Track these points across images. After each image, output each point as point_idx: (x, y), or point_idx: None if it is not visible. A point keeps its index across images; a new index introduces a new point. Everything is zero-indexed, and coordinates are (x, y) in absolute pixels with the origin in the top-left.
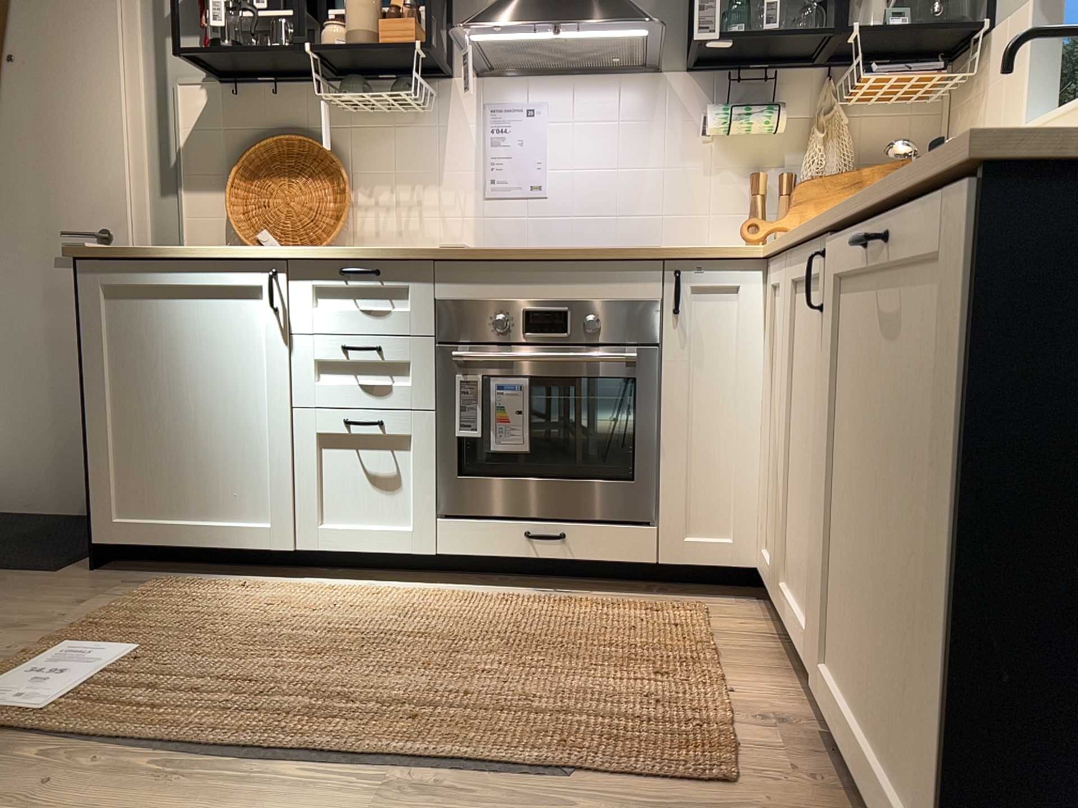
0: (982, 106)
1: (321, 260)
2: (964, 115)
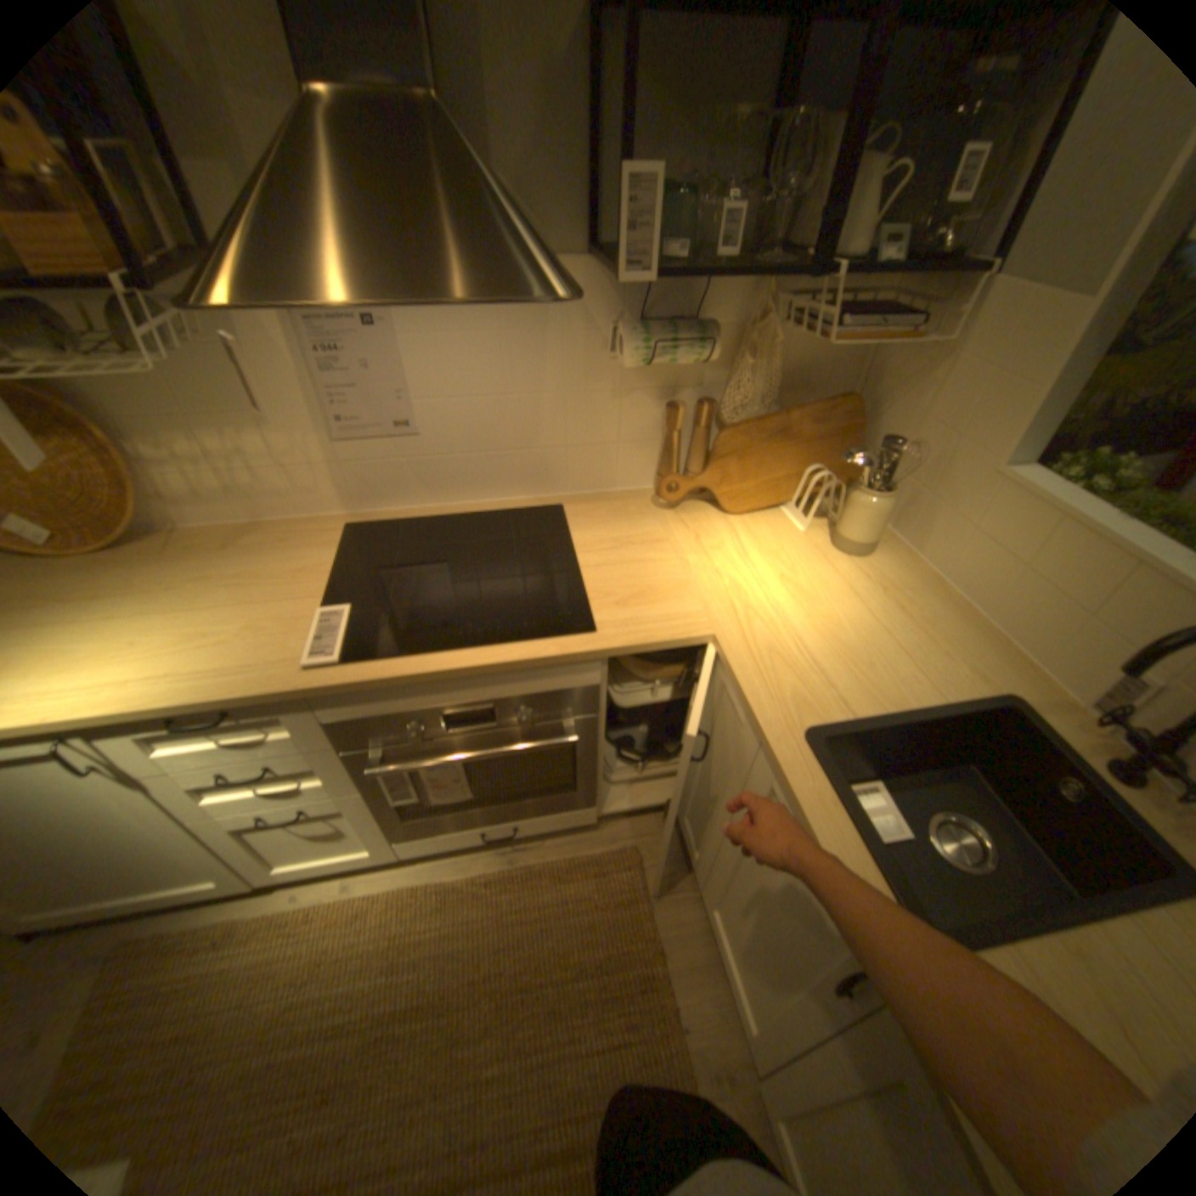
0: (949, 370)
1: (128, 717)
2: (916, 353)
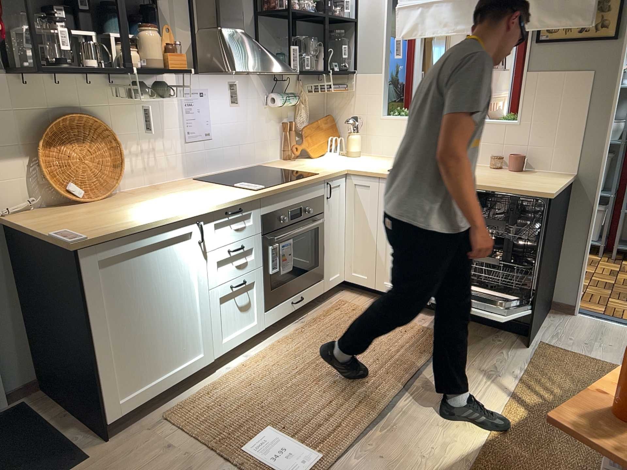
0: (355, 100)
1: (218, 210)
2: (342, 99)
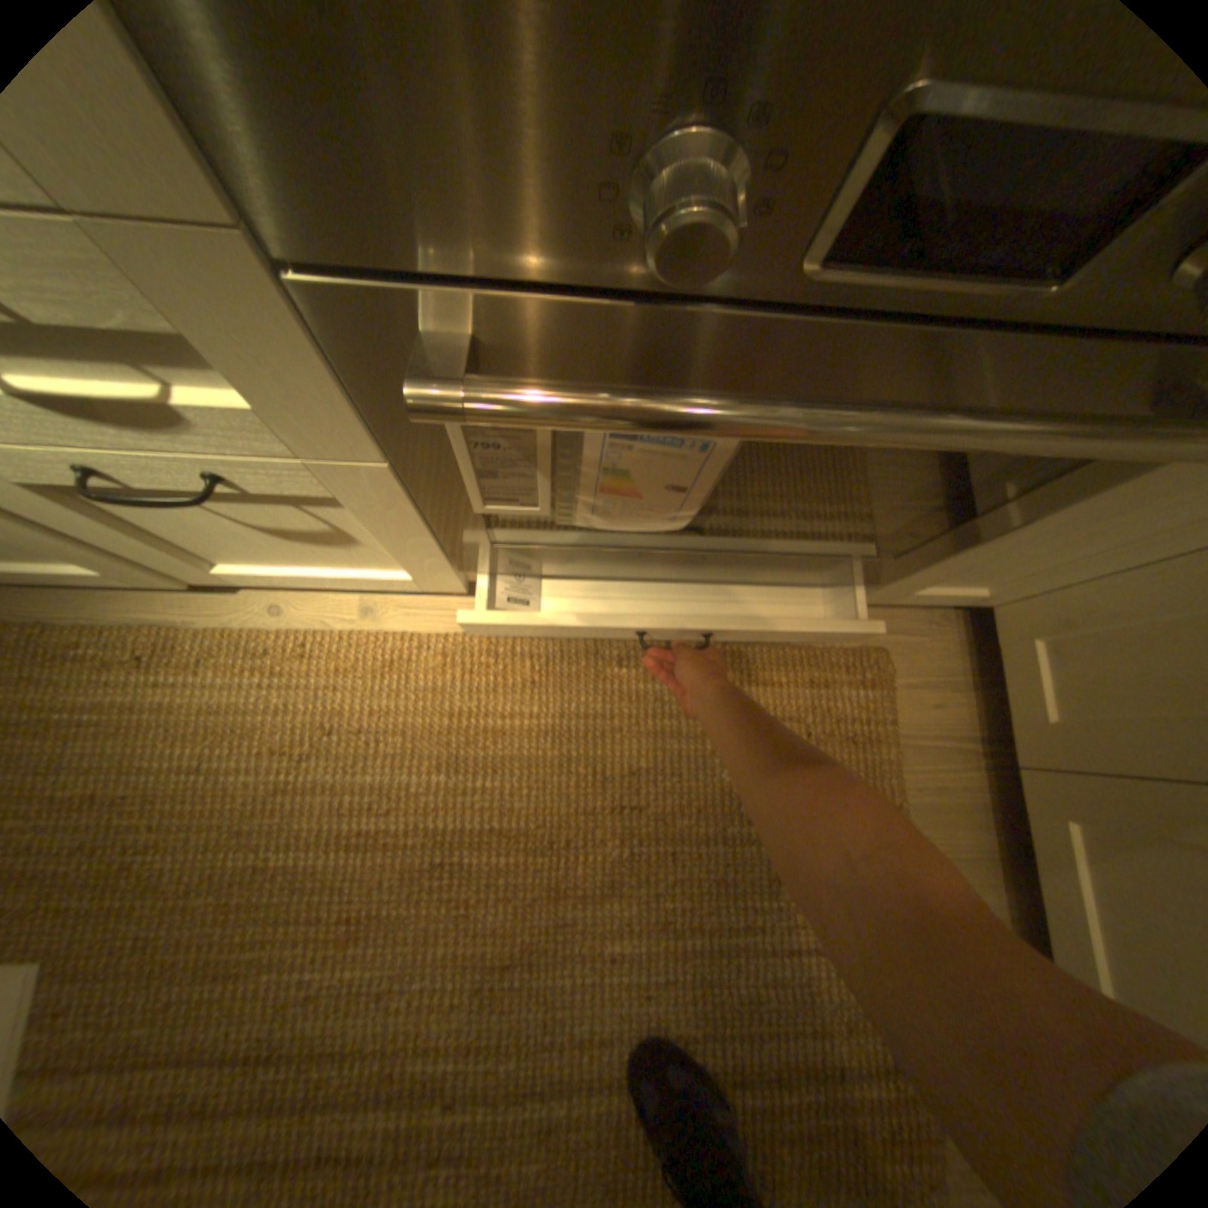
0: None
1: None
2: None
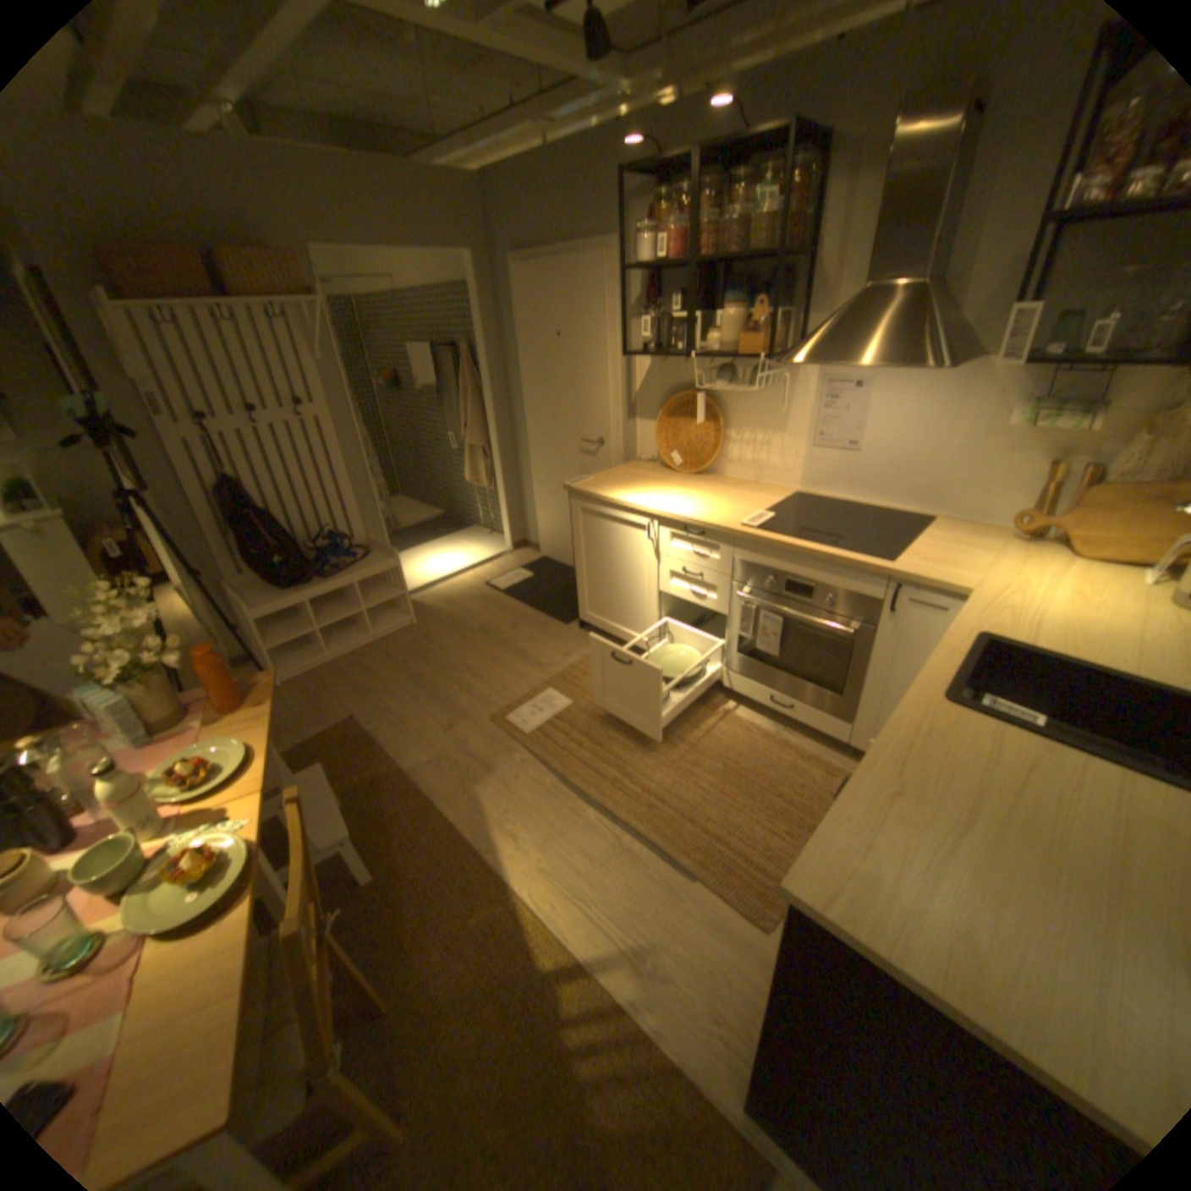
0: None
1: (673, 520)
2: None
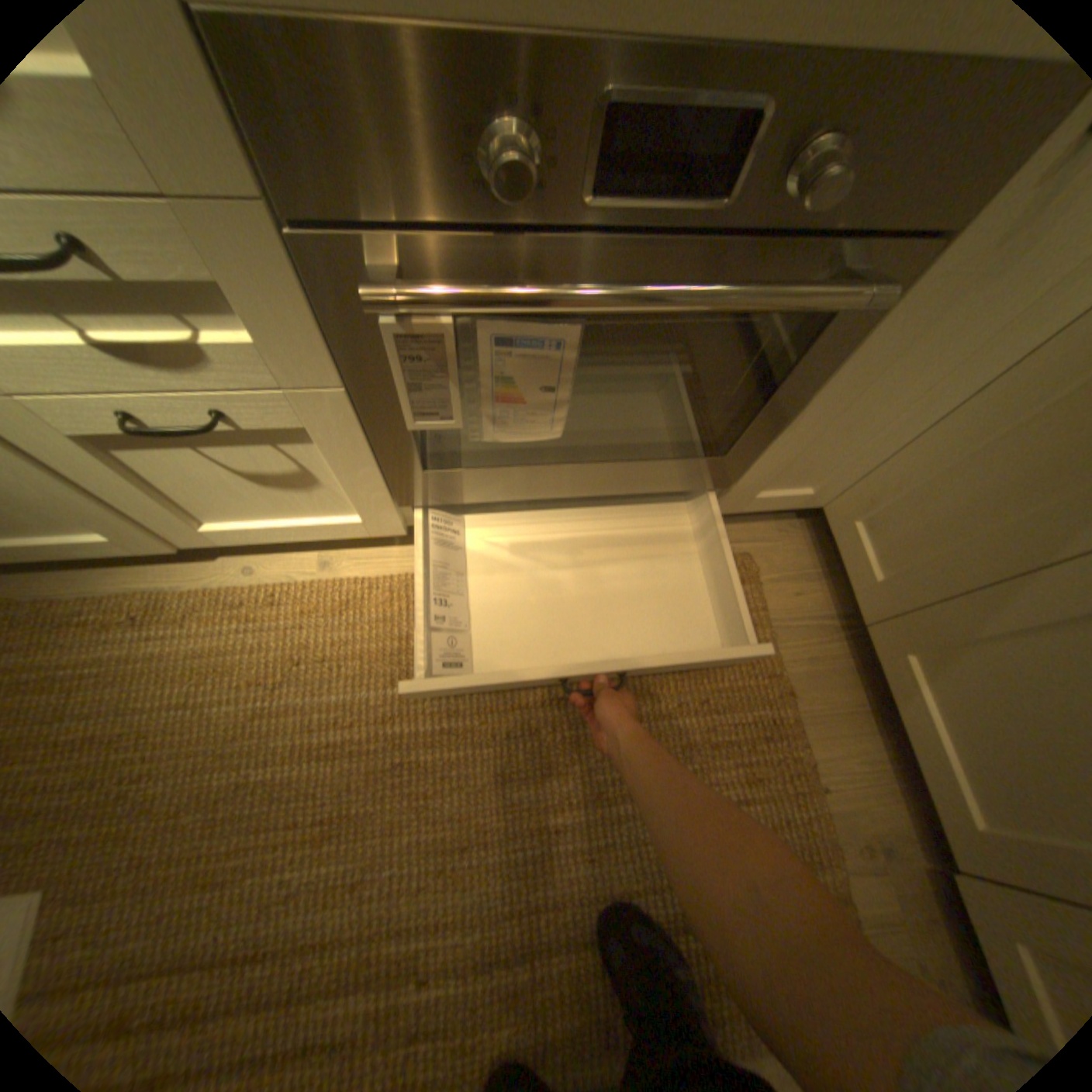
0: None
1: None
2: None
